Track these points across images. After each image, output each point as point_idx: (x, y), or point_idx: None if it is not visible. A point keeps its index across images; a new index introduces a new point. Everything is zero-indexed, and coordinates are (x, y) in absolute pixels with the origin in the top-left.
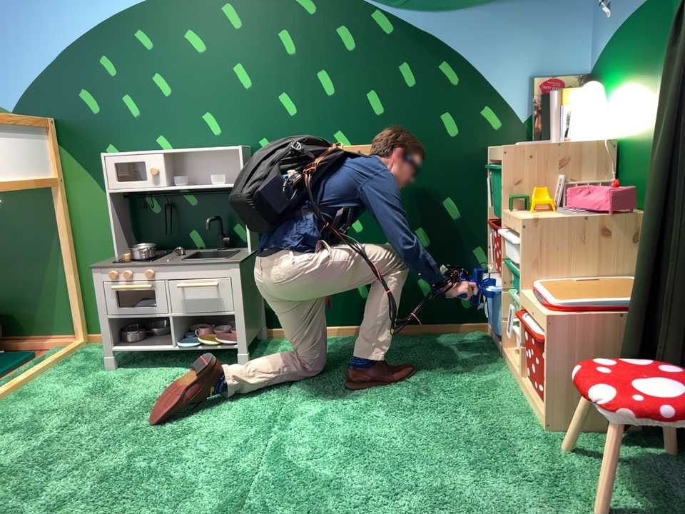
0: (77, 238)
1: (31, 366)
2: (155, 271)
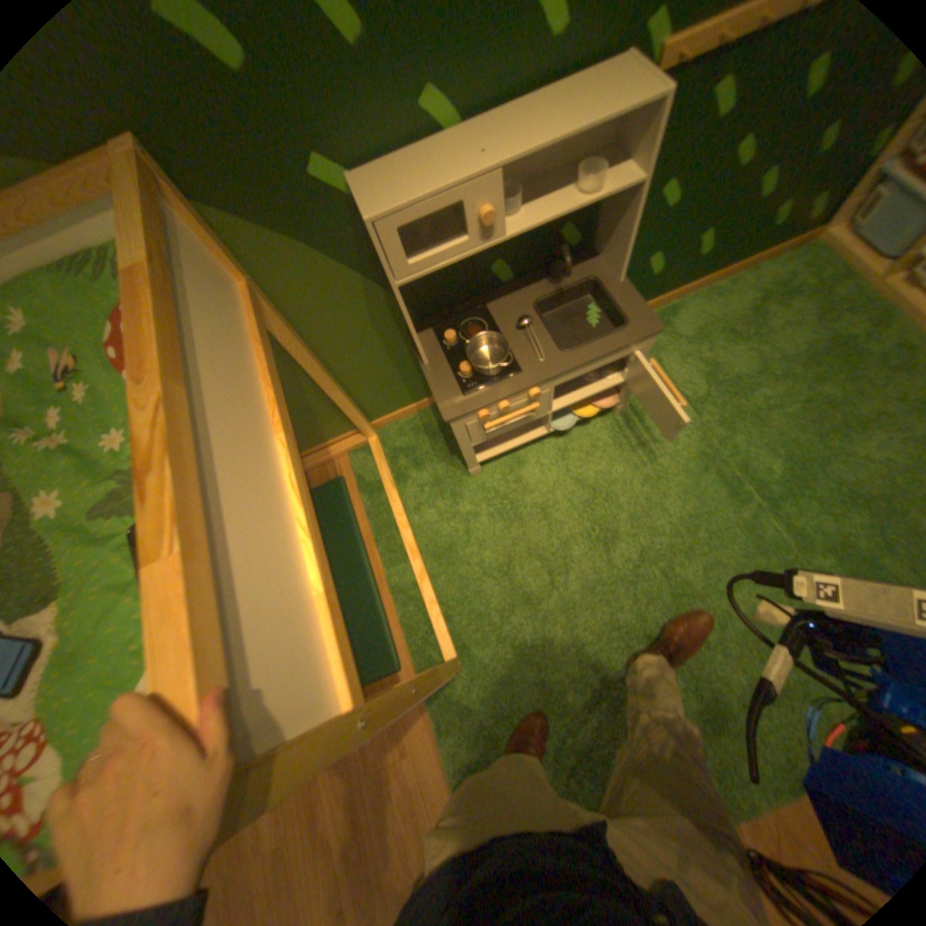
0: (315, 343)
1: (371, 499)
2: (543, 386)
